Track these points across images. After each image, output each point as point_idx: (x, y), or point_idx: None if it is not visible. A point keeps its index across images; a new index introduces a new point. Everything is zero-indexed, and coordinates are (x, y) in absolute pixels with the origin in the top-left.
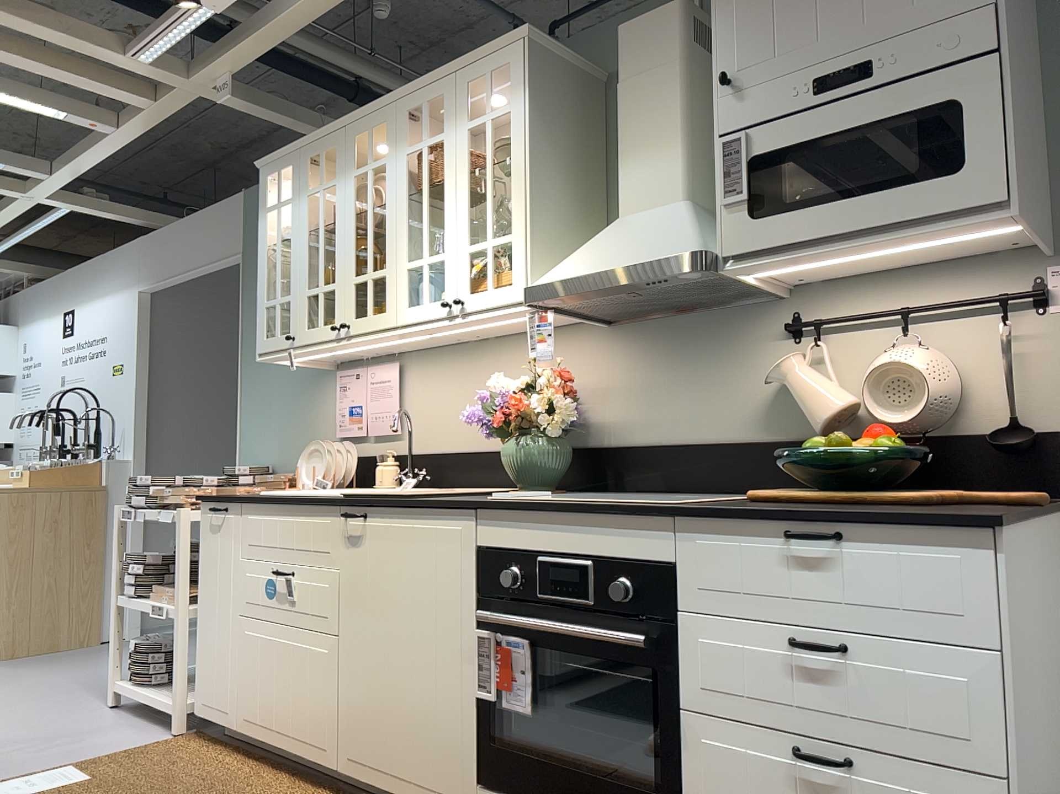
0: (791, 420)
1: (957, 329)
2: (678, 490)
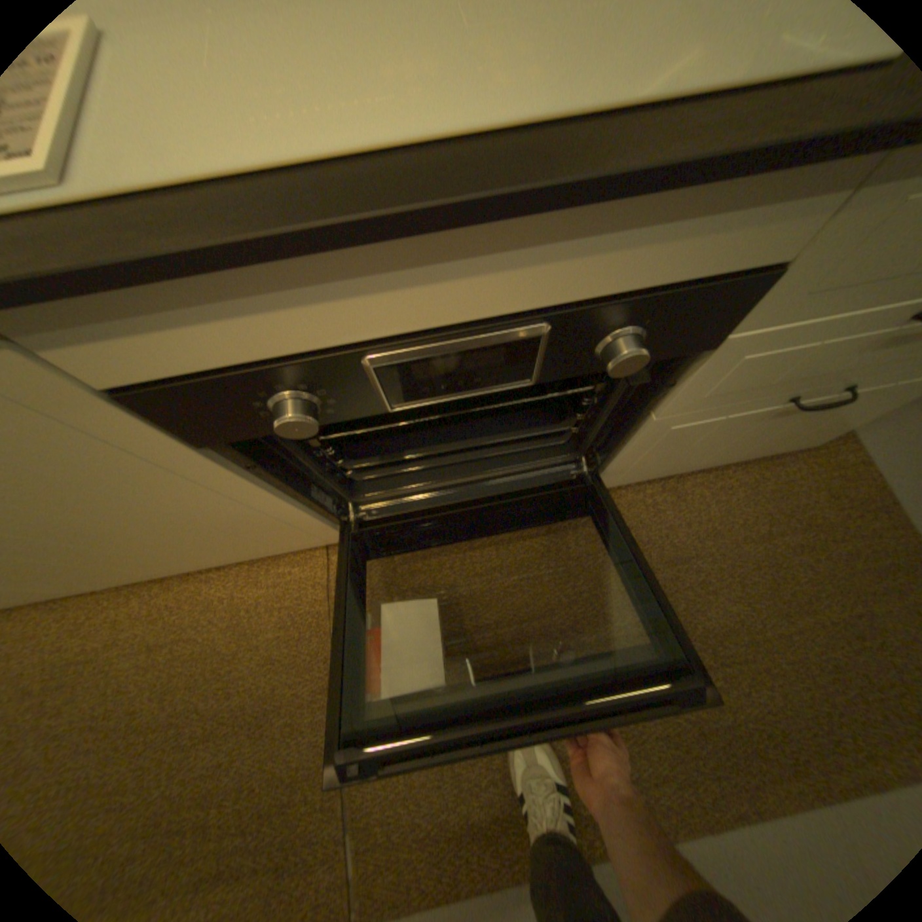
0: None
1: None
2: None
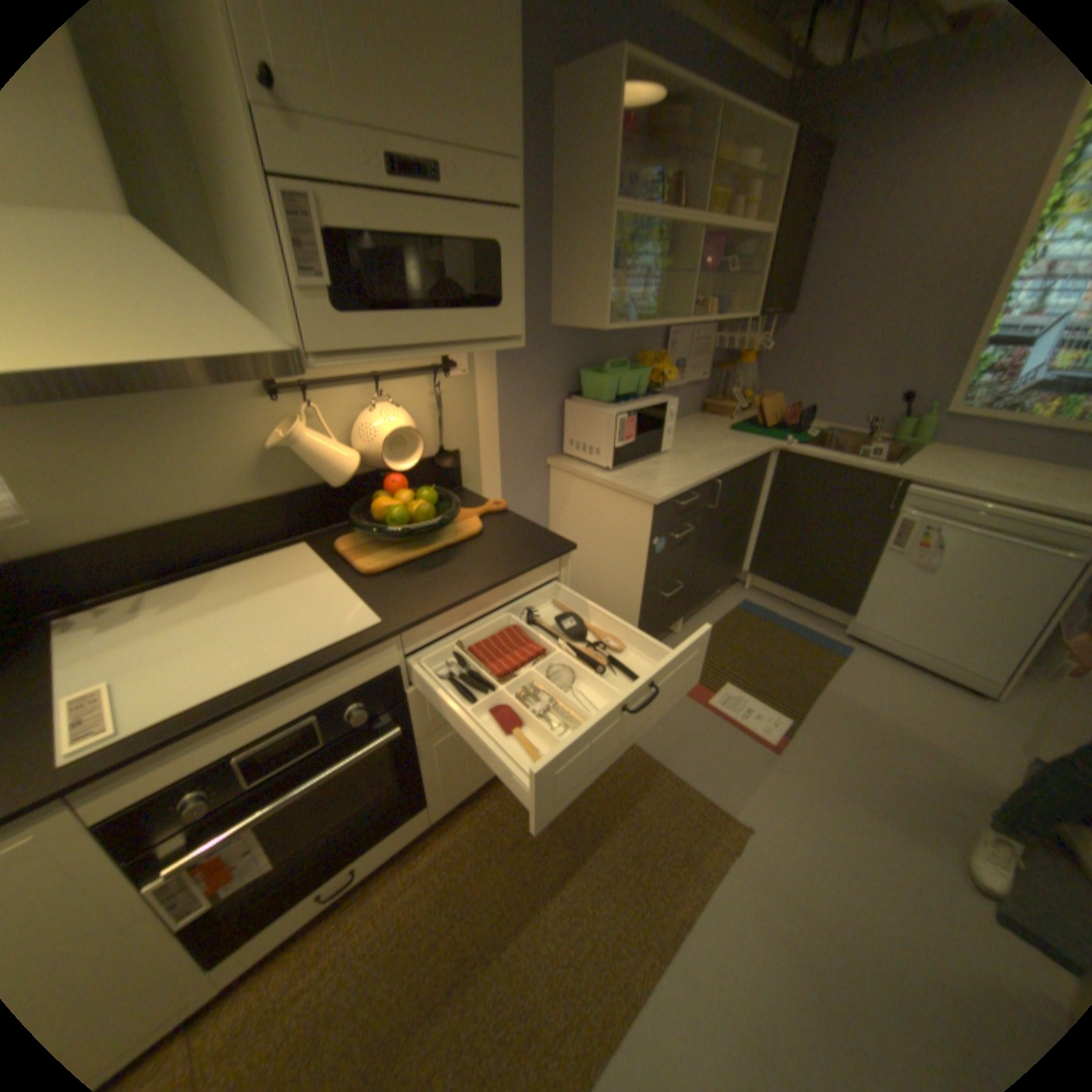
0: (285, 474)
1: (404, 386)
2: (169, 572)
